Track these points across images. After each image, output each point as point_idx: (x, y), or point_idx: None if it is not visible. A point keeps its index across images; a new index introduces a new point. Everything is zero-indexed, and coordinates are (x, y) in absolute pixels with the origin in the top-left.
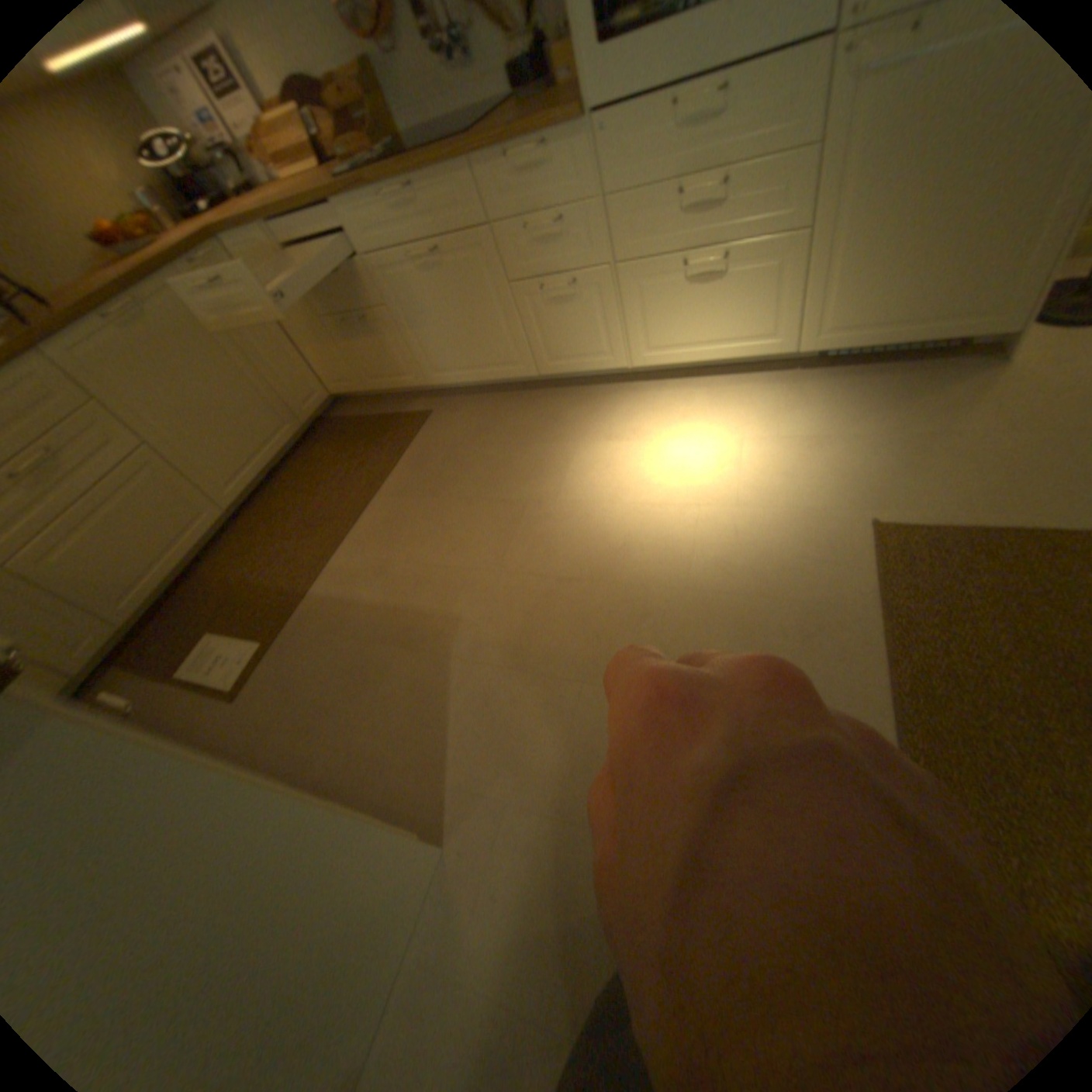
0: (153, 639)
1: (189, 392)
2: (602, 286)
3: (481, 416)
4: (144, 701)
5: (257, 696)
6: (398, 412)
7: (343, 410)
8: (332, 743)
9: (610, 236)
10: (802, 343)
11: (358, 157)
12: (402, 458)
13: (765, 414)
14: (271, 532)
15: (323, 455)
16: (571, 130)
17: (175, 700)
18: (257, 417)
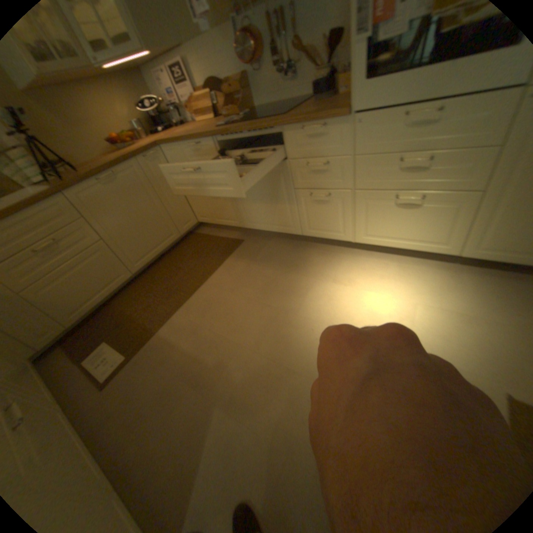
0: (81, 335)
1: (129, 215)
2: (345, 199)
3: (267, 249)
4: (64, 372)
5: (113, 390)
6: (227, 236)
7: (202, 229)
8: (138, 440)
9: (355, 176)
10: (464, 252)
11: (232, 116)
12: (223, 263)
13: (433, 290)
14: (151, 289)
15: (186, 251)
16: (343, 120)
17: (77, 377)
18: (160, 229)
